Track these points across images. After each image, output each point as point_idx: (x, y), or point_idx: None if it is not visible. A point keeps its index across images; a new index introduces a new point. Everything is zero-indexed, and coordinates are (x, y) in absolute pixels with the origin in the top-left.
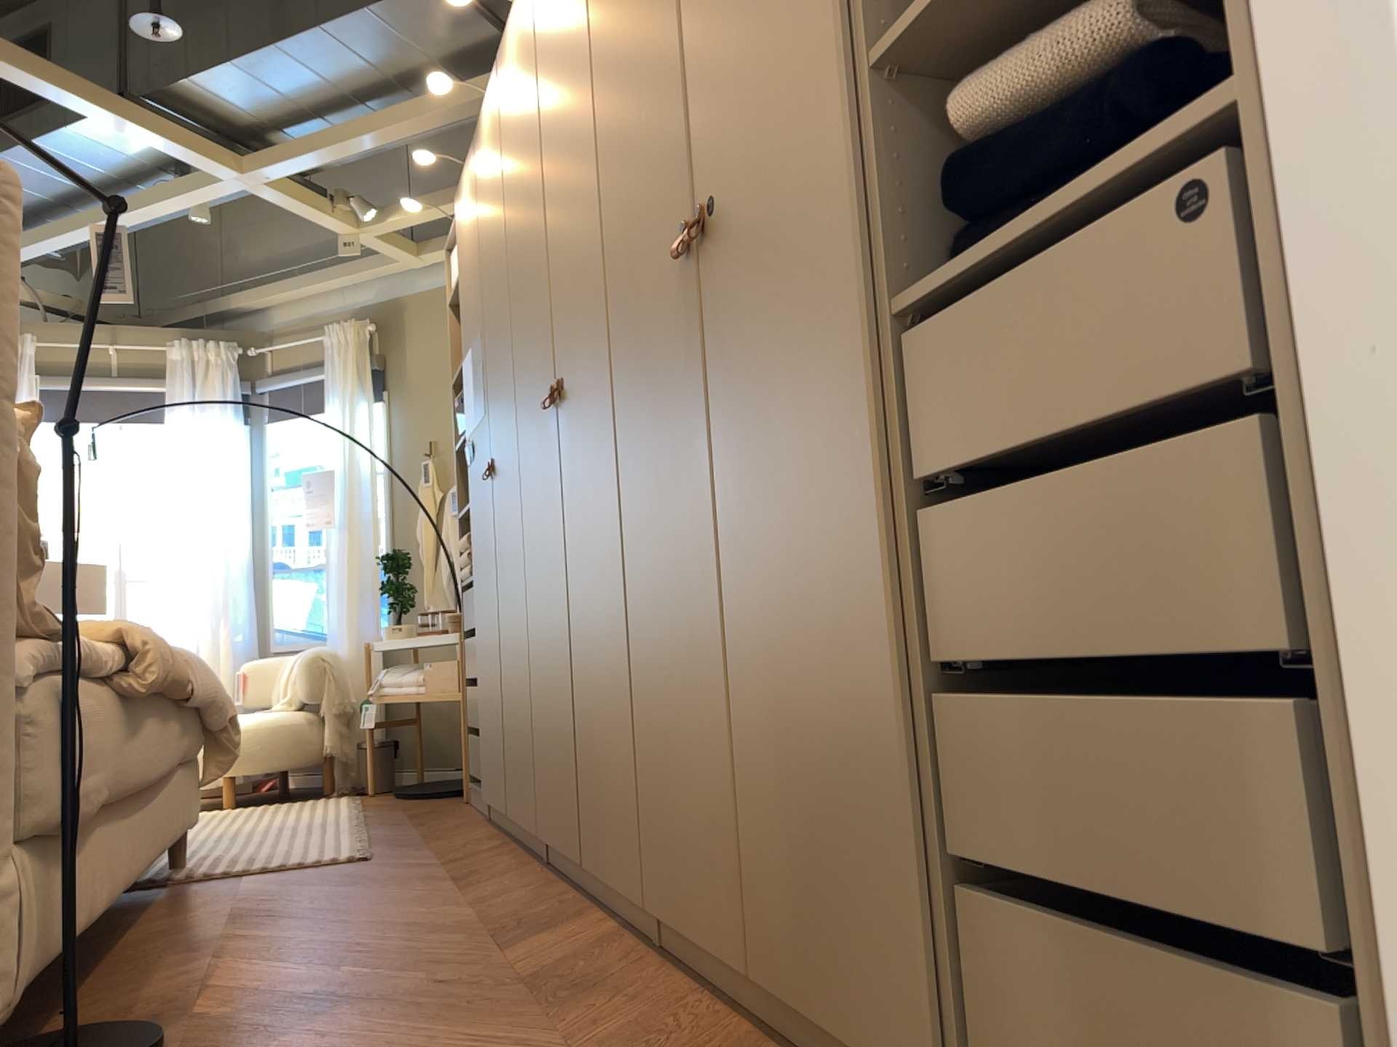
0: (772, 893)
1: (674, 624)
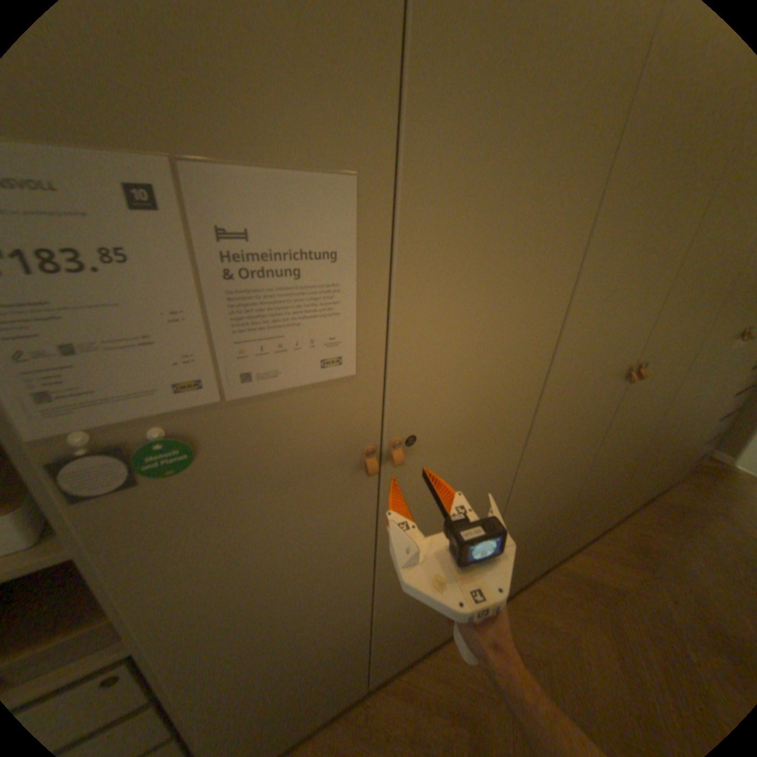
0: (665, 484)
1: (665, 450)
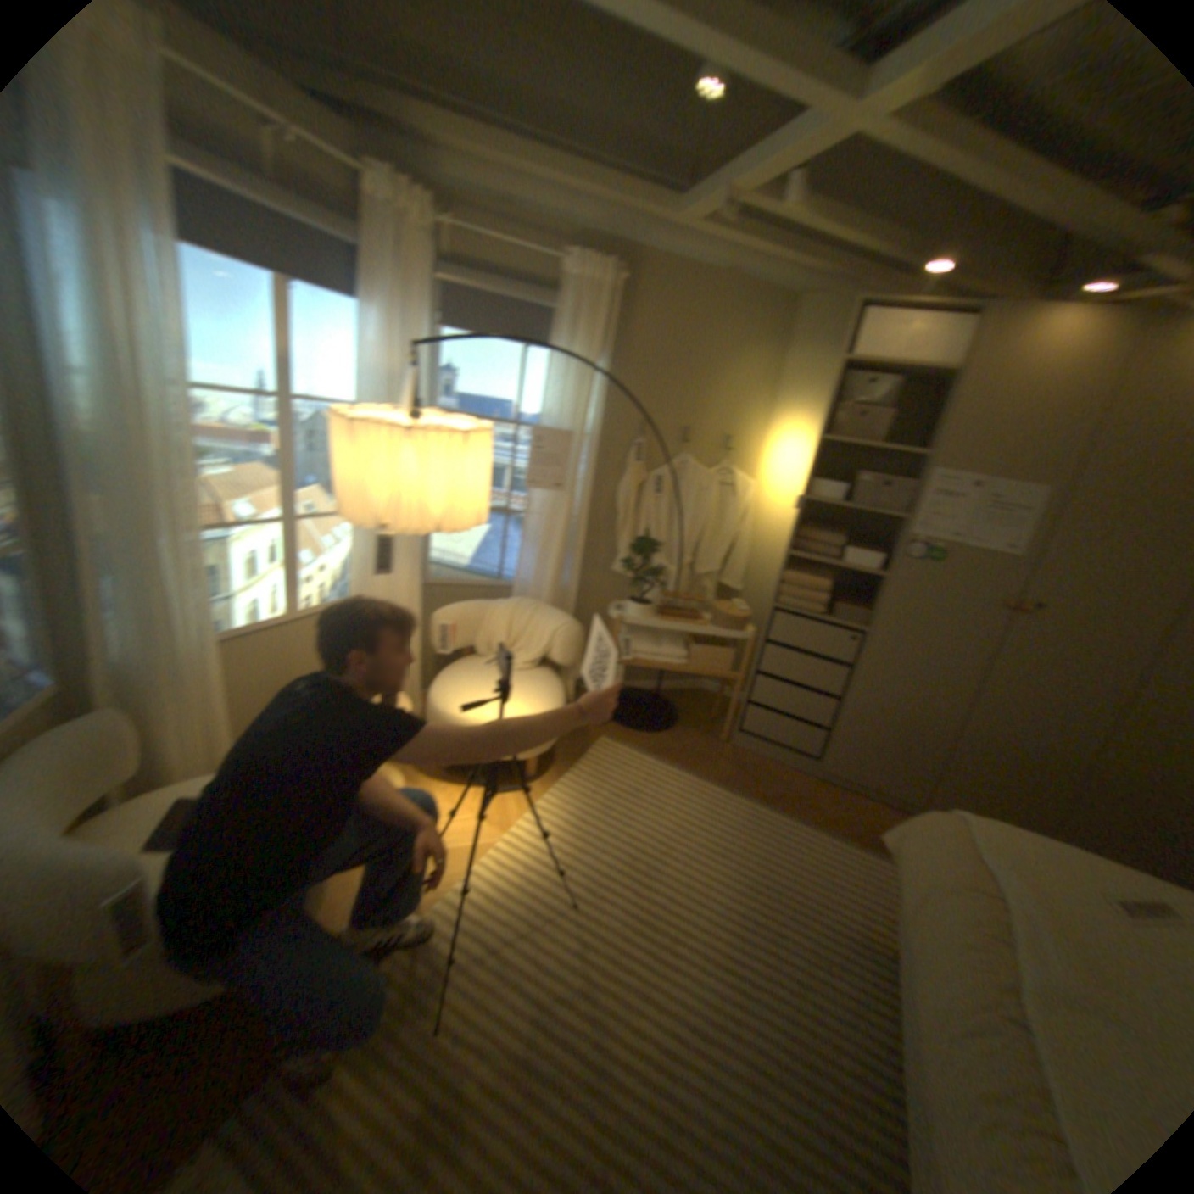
0: None
1: None
